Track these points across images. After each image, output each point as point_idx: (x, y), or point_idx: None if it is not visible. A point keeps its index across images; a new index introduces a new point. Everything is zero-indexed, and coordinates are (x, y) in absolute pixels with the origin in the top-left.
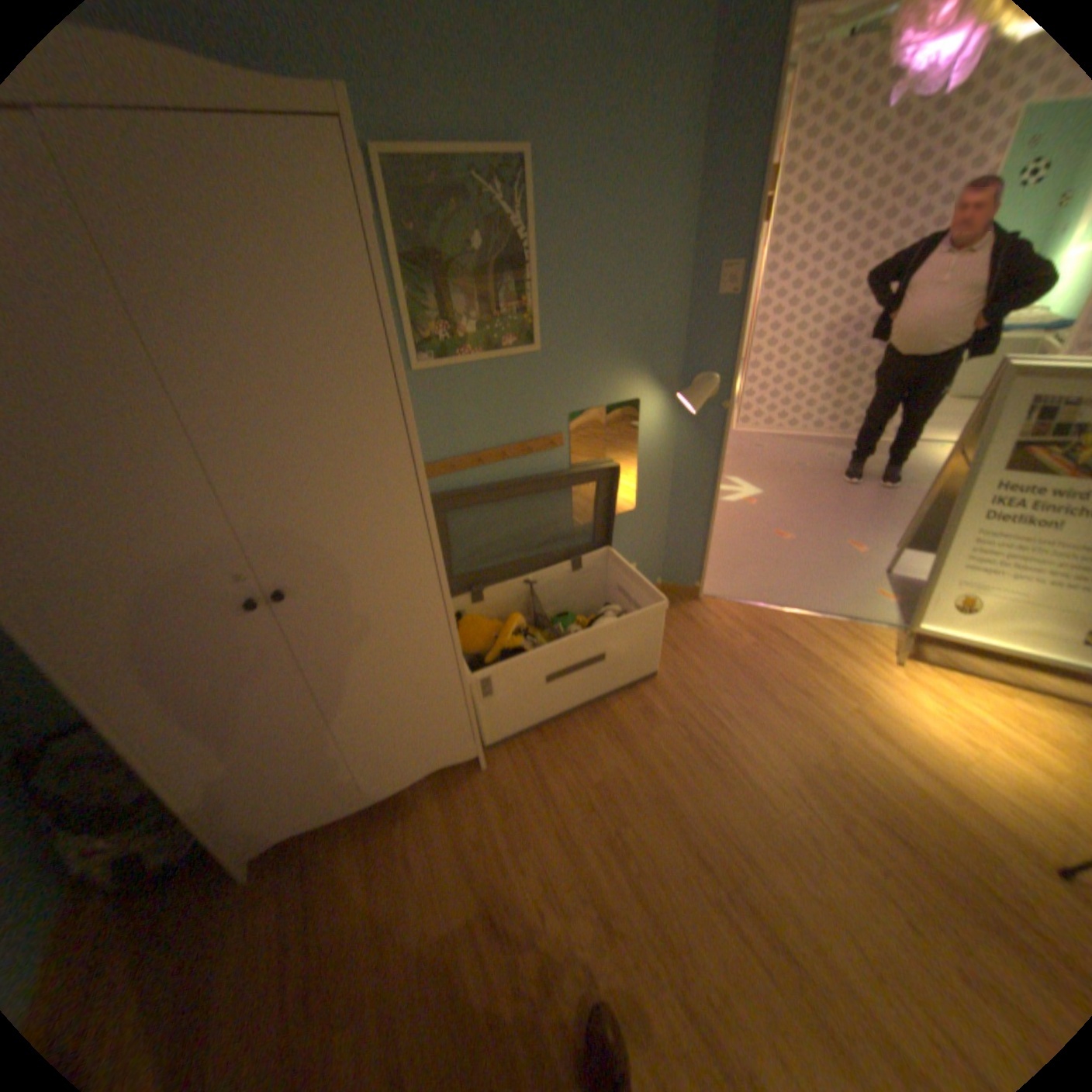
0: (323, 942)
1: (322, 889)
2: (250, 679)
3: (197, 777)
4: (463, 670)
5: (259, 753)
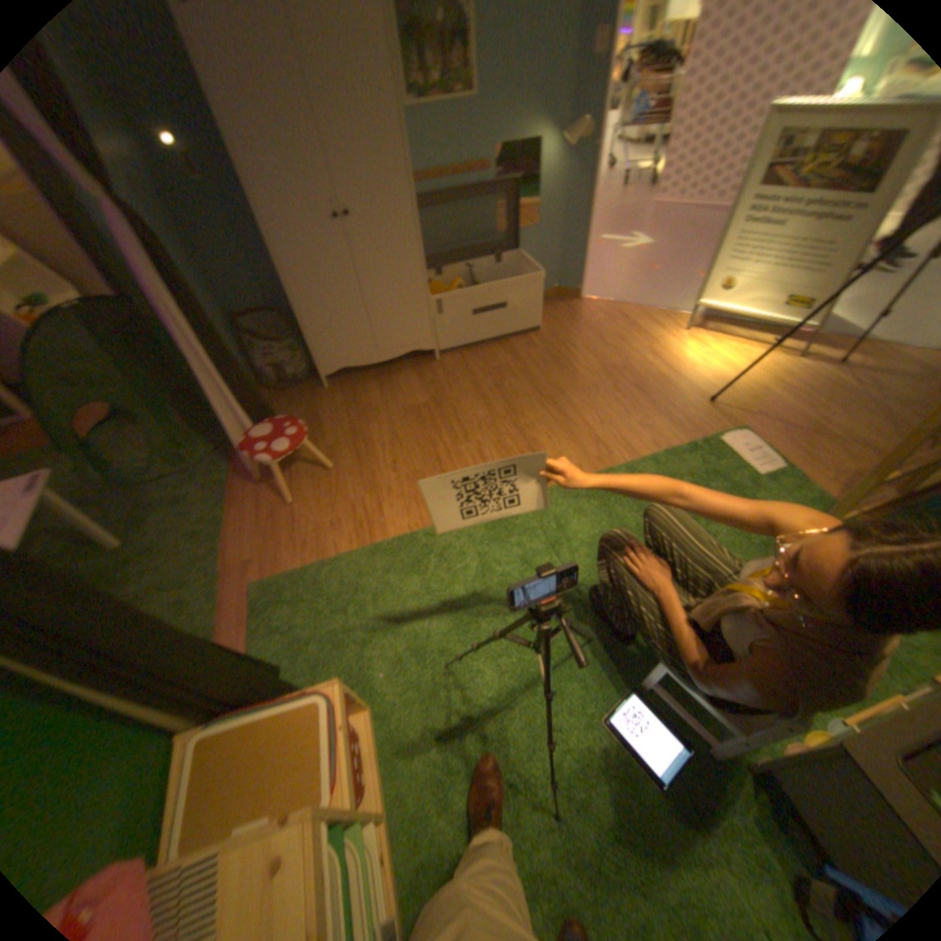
0: (361, 406)
1: (359, 393)
2: (330, 264)
3: (308, 316)
4: (425, 293)
5: (332, 310)
